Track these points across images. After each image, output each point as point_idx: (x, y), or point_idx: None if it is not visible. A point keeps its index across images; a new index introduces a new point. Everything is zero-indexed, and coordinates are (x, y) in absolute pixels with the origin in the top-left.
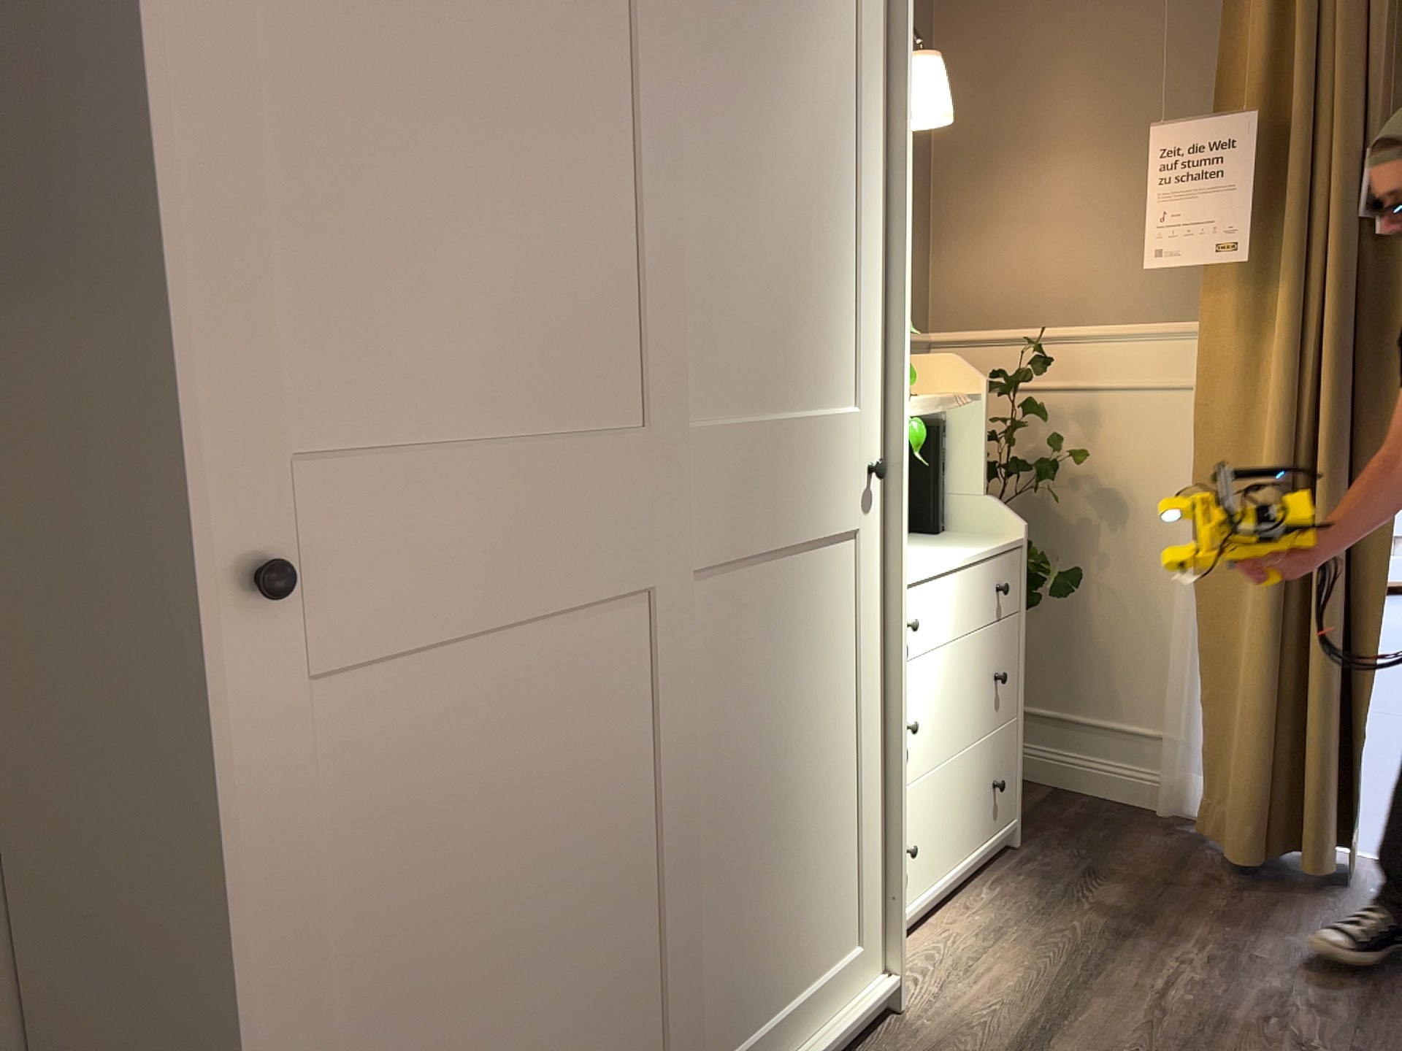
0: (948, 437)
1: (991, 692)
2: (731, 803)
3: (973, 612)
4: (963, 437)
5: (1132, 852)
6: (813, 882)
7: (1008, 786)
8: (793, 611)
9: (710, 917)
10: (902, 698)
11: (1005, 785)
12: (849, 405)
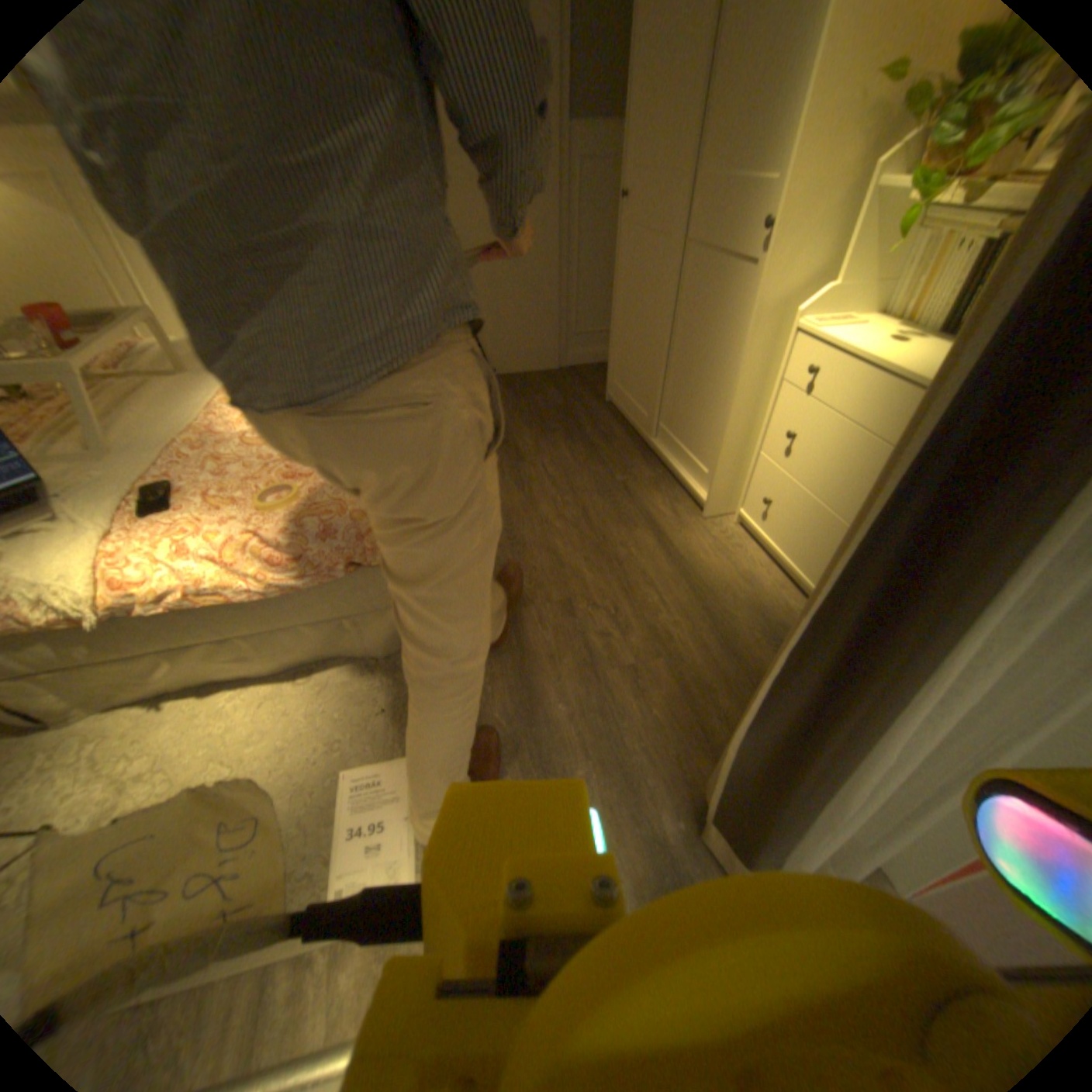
0: None
1: None
2: (686, 345)
3: (890, 419)
4: None
5: None
6: (701, 414)
7: None
8: (720, 283)
9: (674, 377)
10: (742, 373)
11: None
12: (774, 173)
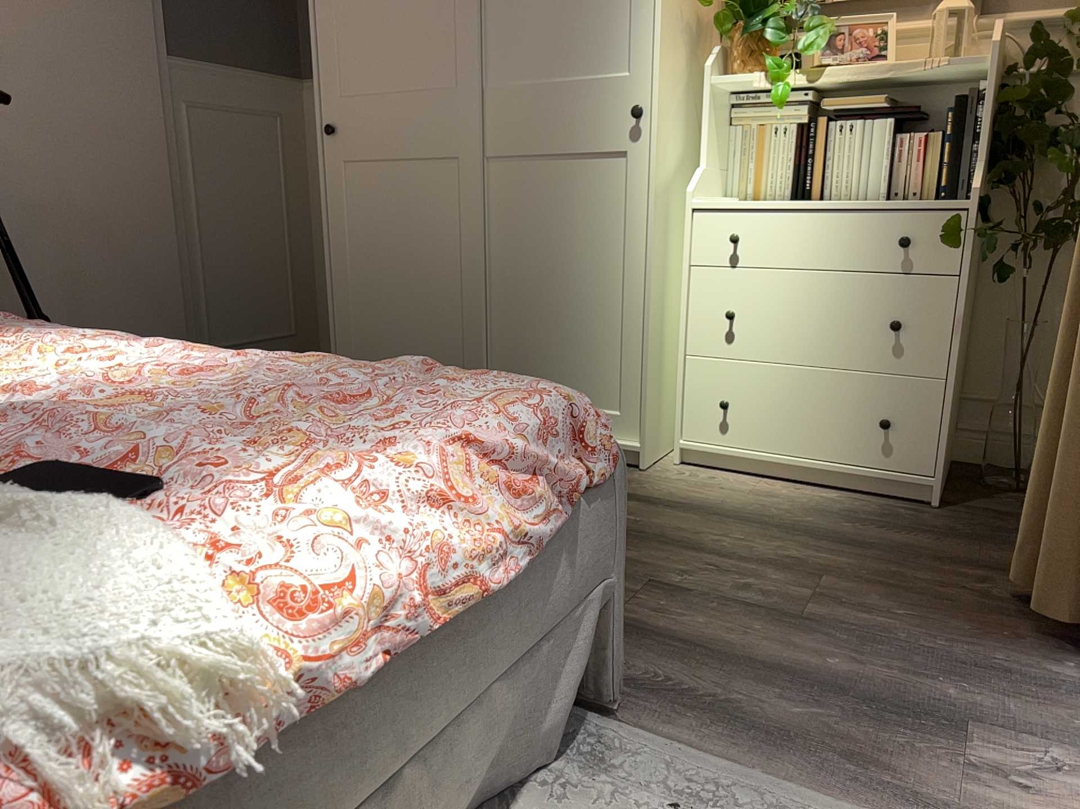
0: (981, 105)
1: (881, 335)
2: (518, 276)
3: (845, 252)
4: (986, 104)
5: (1001, 554)
6: (578, 349)
7: (915, 438)
8: (564, 190)
9: (503, 325)
10: (650, 267)
11: (883, 424)
12: (617, 73)
